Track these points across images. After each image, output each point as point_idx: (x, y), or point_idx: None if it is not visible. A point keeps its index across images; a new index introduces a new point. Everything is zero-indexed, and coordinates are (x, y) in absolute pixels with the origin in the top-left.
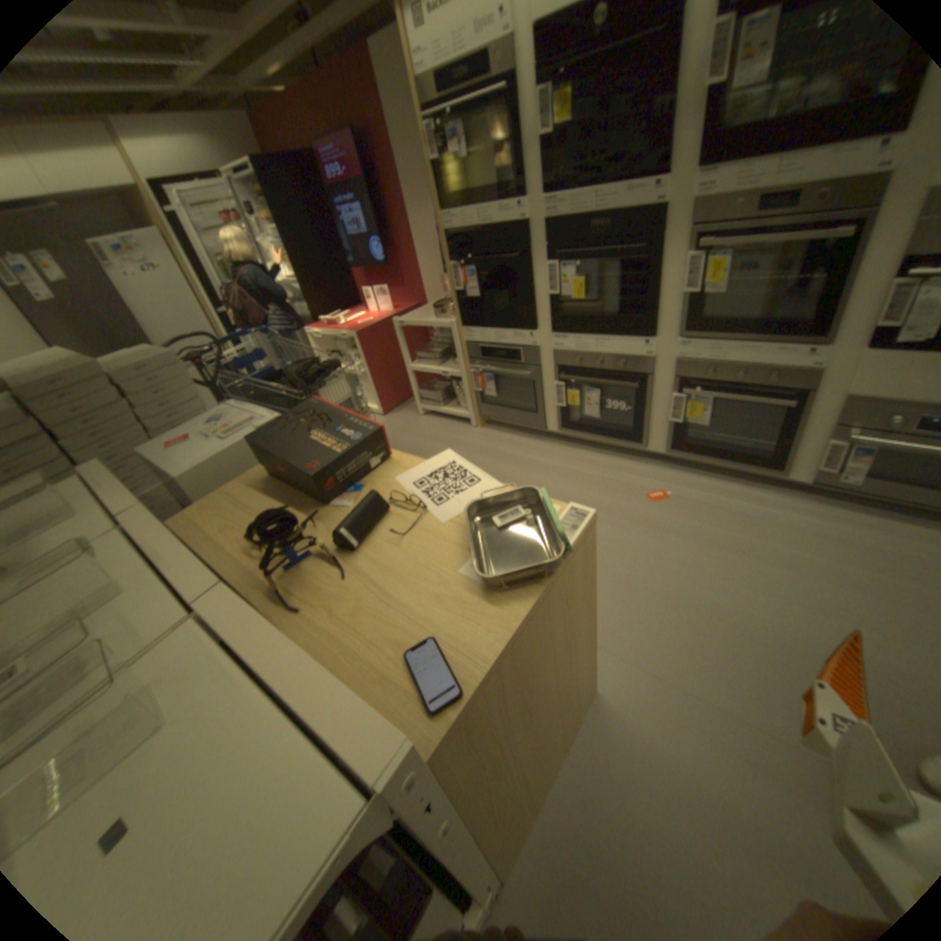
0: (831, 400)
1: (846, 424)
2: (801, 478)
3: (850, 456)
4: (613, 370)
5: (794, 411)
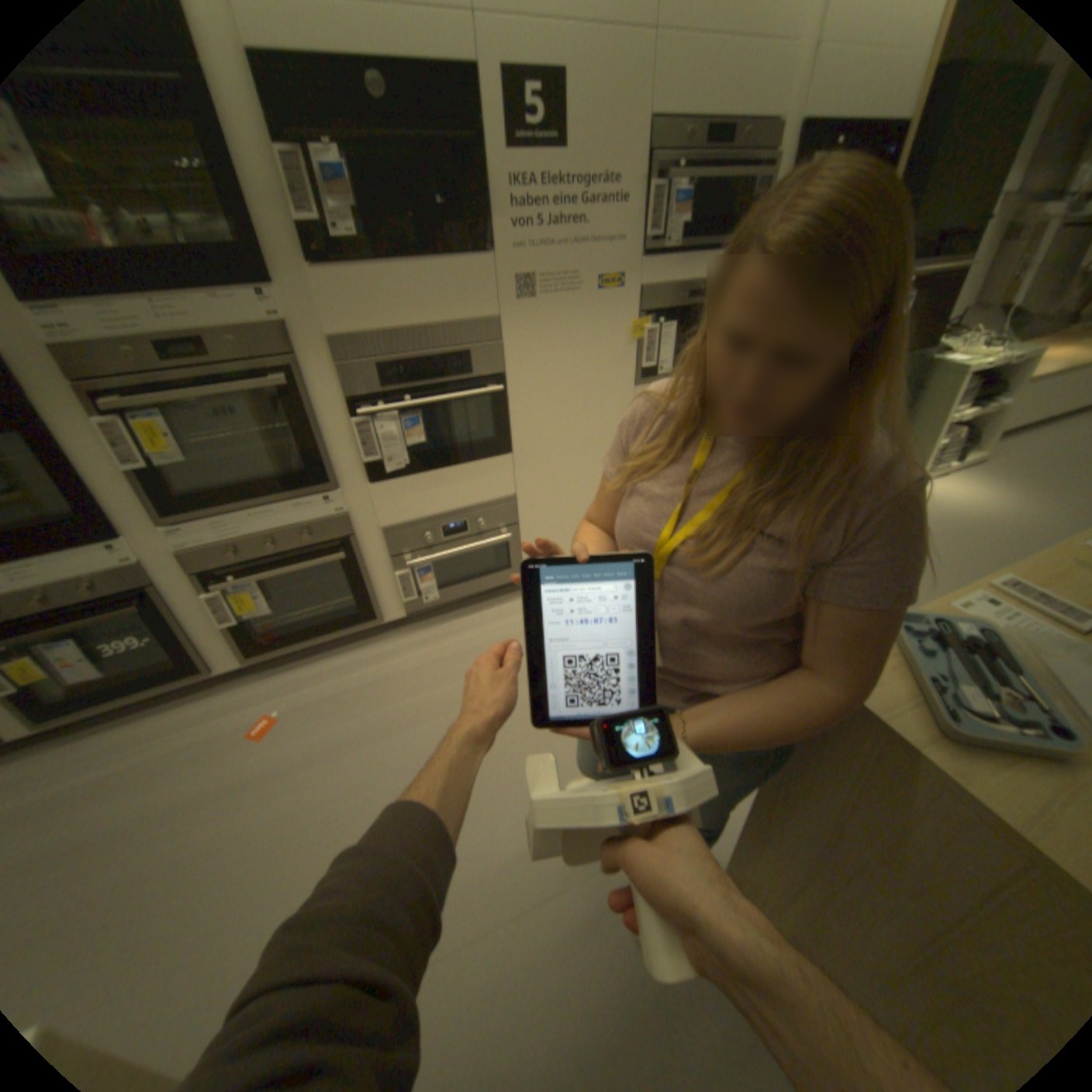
0: (371, 539)
1: (397, 555)
2: (394, 617)
3: (416, 580)
4: (78, 603)
5: (348, 561)
